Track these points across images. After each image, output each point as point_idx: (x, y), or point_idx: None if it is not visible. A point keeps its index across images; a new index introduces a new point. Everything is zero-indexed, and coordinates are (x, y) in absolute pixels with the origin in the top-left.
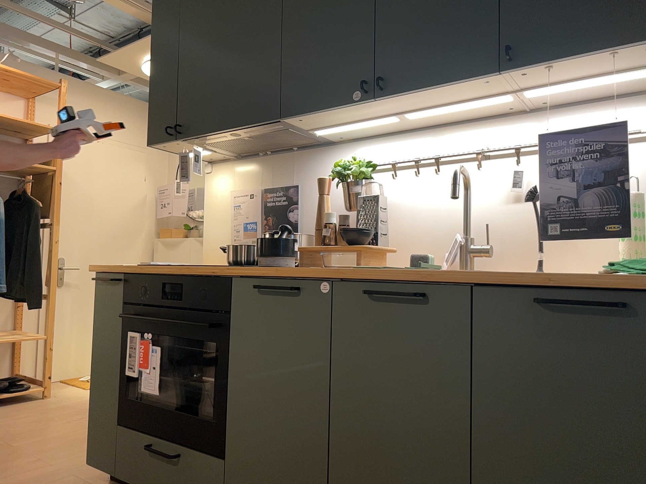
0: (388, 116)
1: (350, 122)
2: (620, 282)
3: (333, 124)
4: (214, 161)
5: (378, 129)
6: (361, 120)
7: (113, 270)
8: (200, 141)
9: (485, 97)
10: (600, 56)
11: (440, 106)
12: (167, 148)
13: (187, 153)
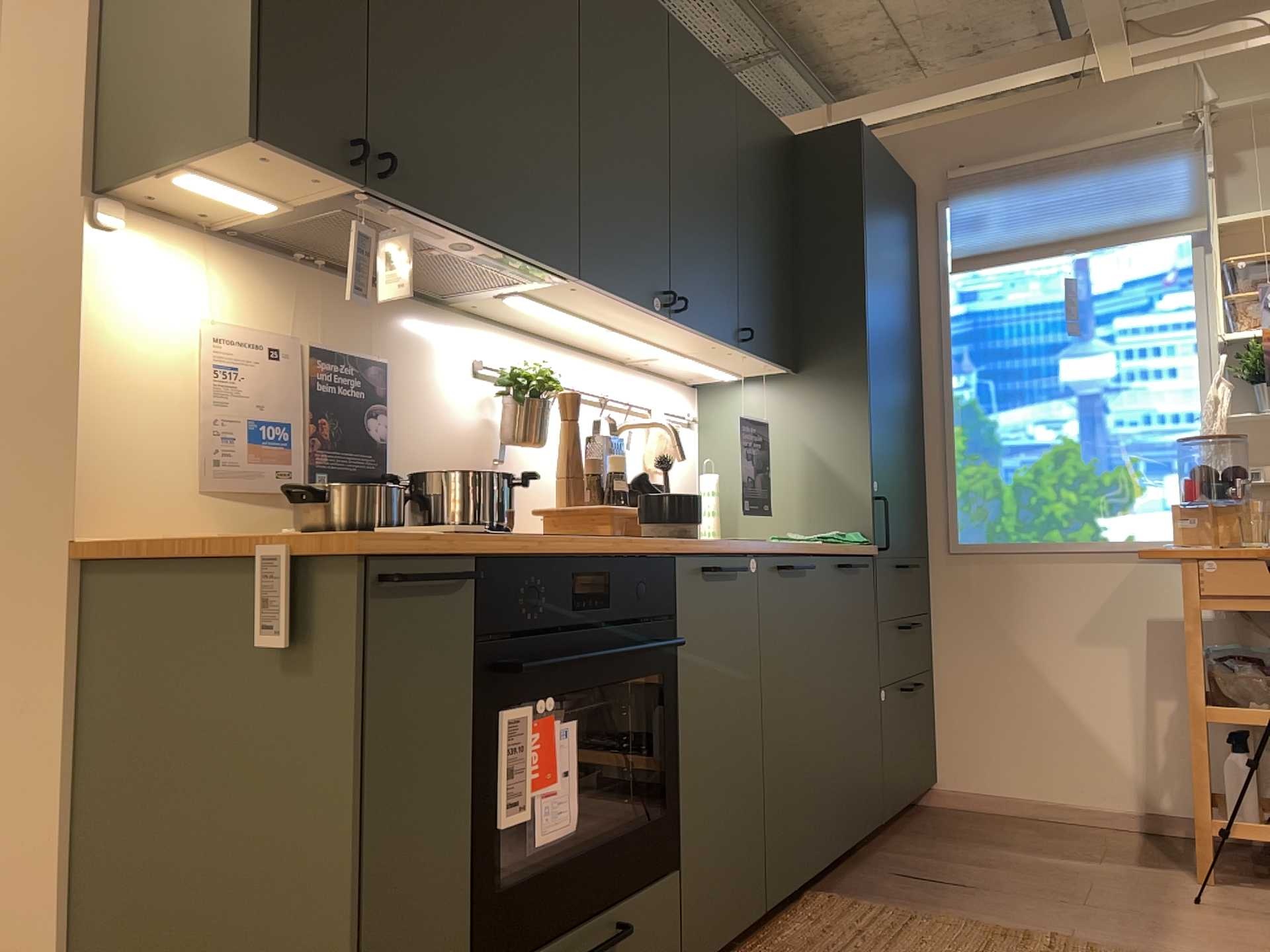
0: (605, 324)
1: (569, 310)
2: (854, 550)
3: (552, 301)
4: (123, 201)
5: (524, 318)
6: (581, 315)
7: (451, 547)
8: (385, 213)
9: (673, 349)
10: (766, 362)
11: (645, 338)
12: (255, 161)
13: (371, 232)
